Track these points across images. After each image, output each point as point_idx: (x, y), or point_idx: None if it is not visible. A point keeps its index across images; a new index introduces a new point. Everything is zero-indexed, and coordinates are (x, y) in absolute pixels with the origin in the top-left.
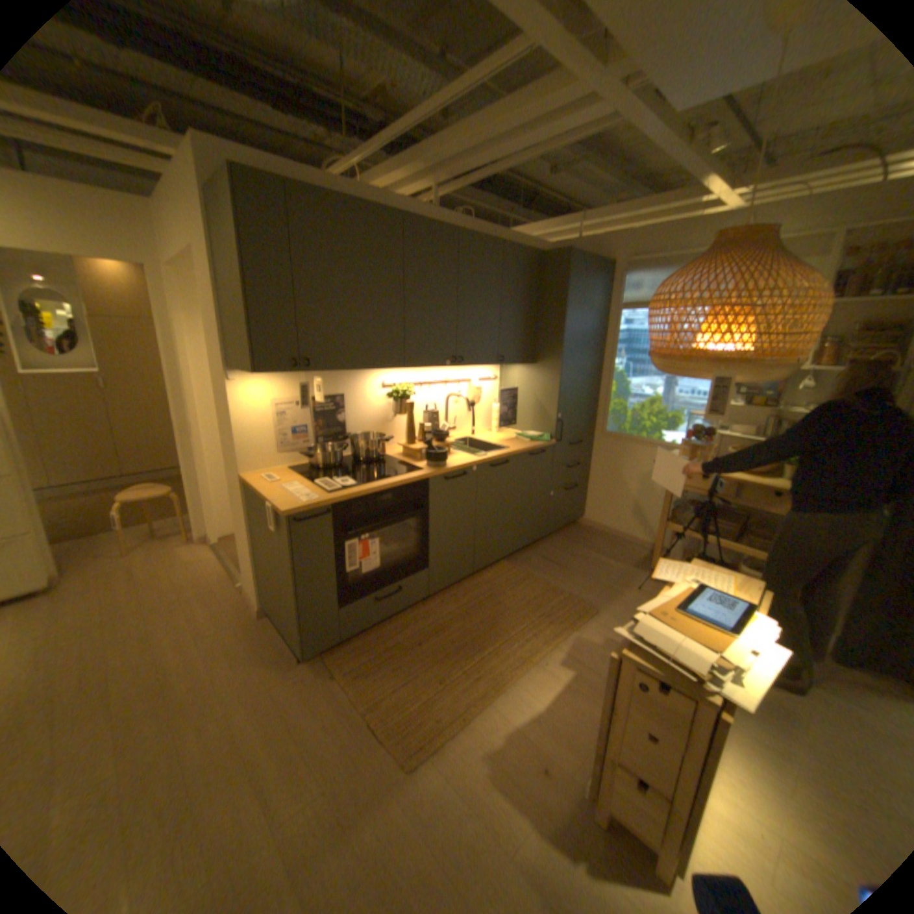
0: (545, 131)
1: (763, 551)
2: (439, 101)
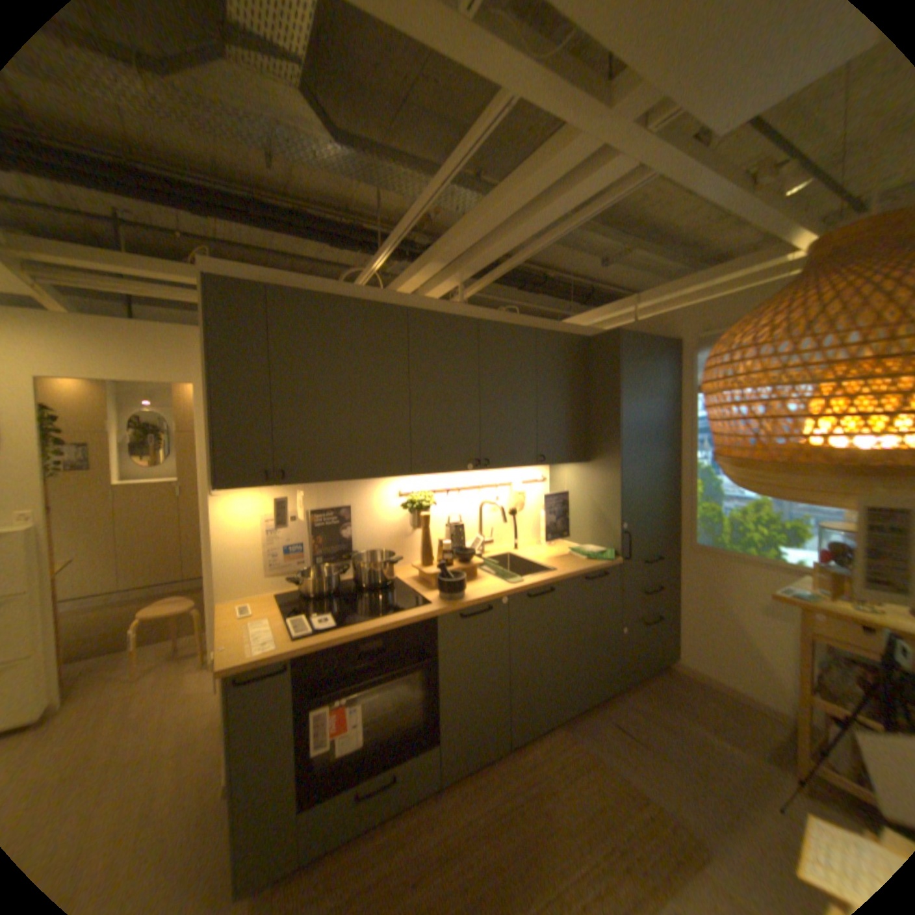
0: (560, 203)
1: None
2: (431, 189)
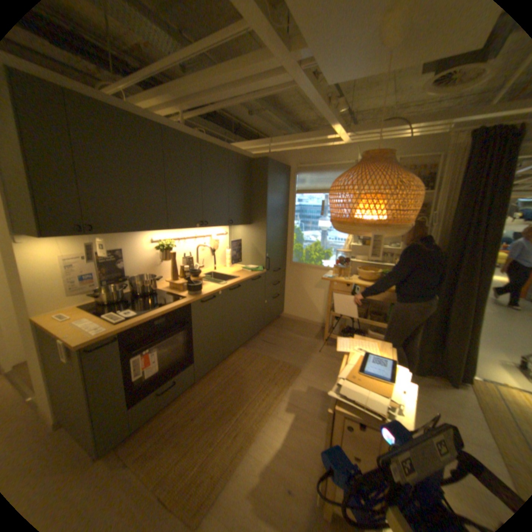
0: (253, 86)
1: (378, 322)
2: (185, 54)
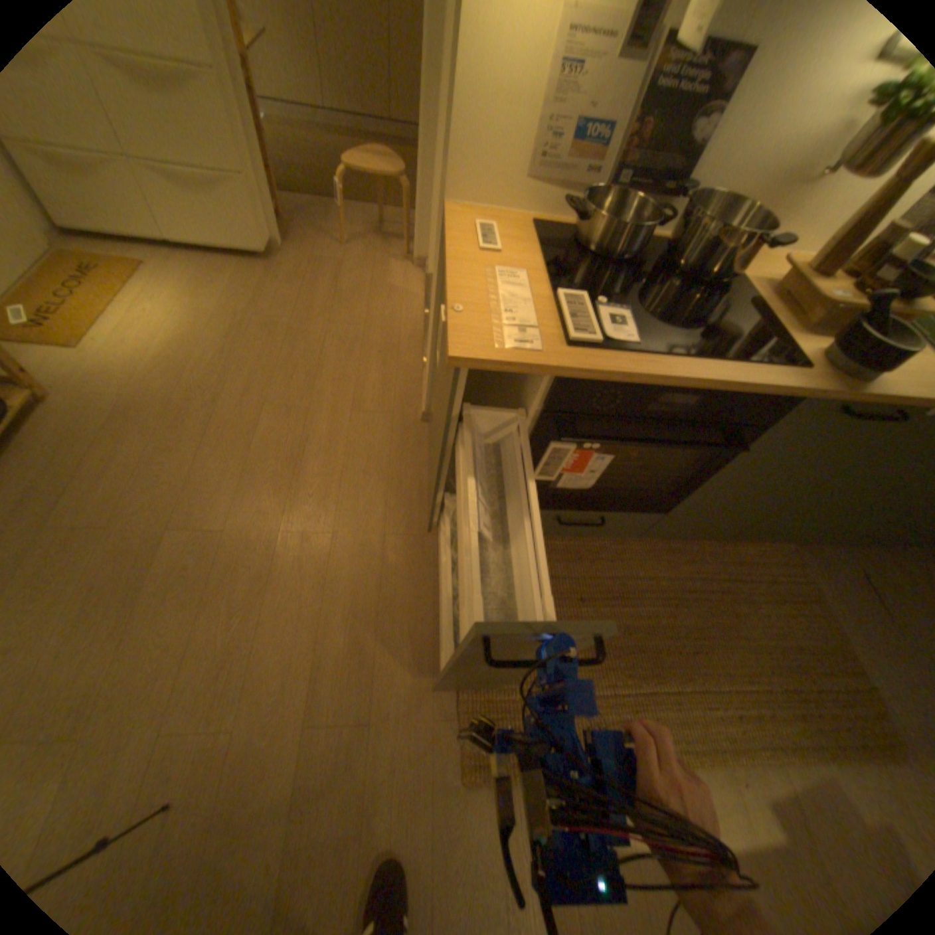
0: None
1: None
2: None
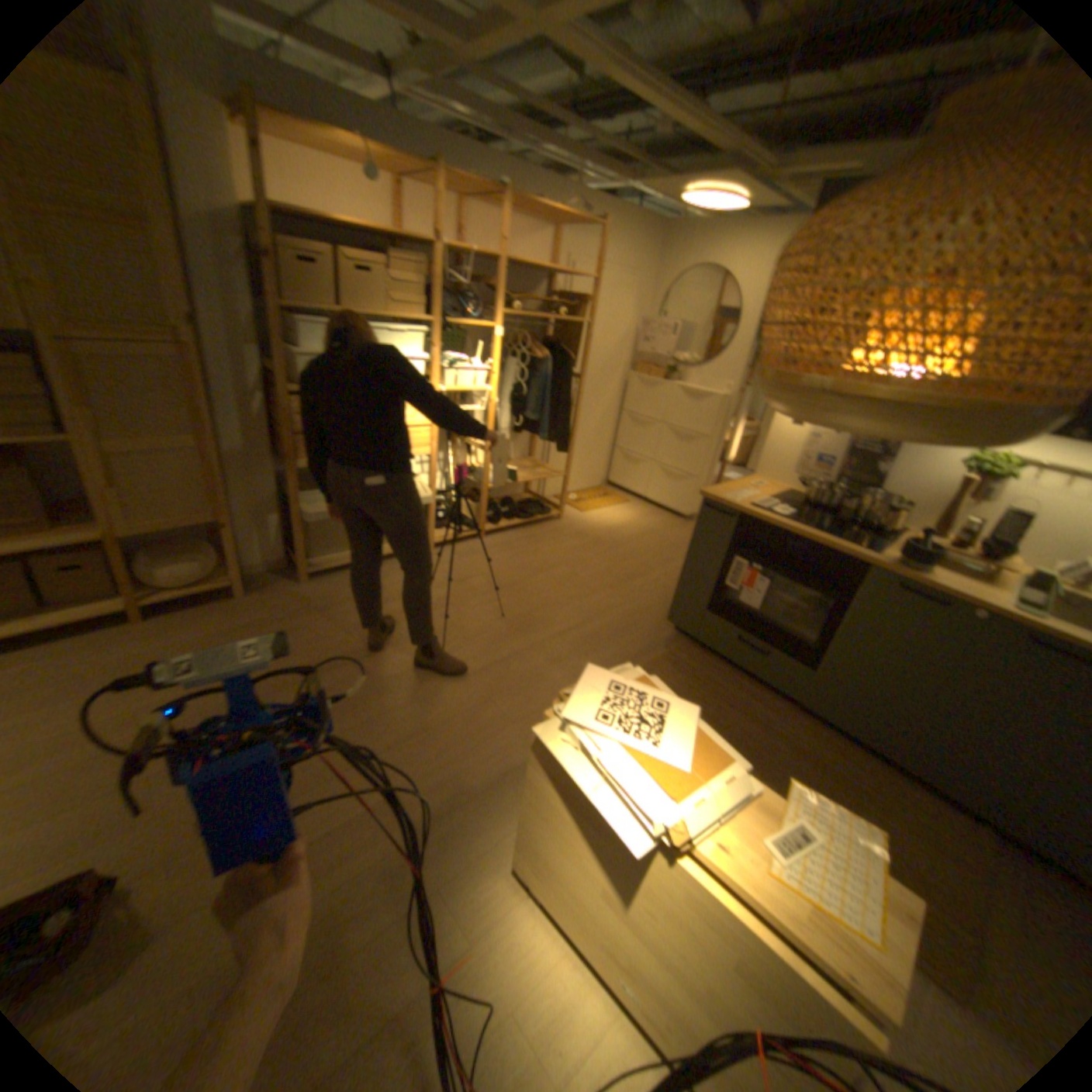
0: None
1: None
2: None
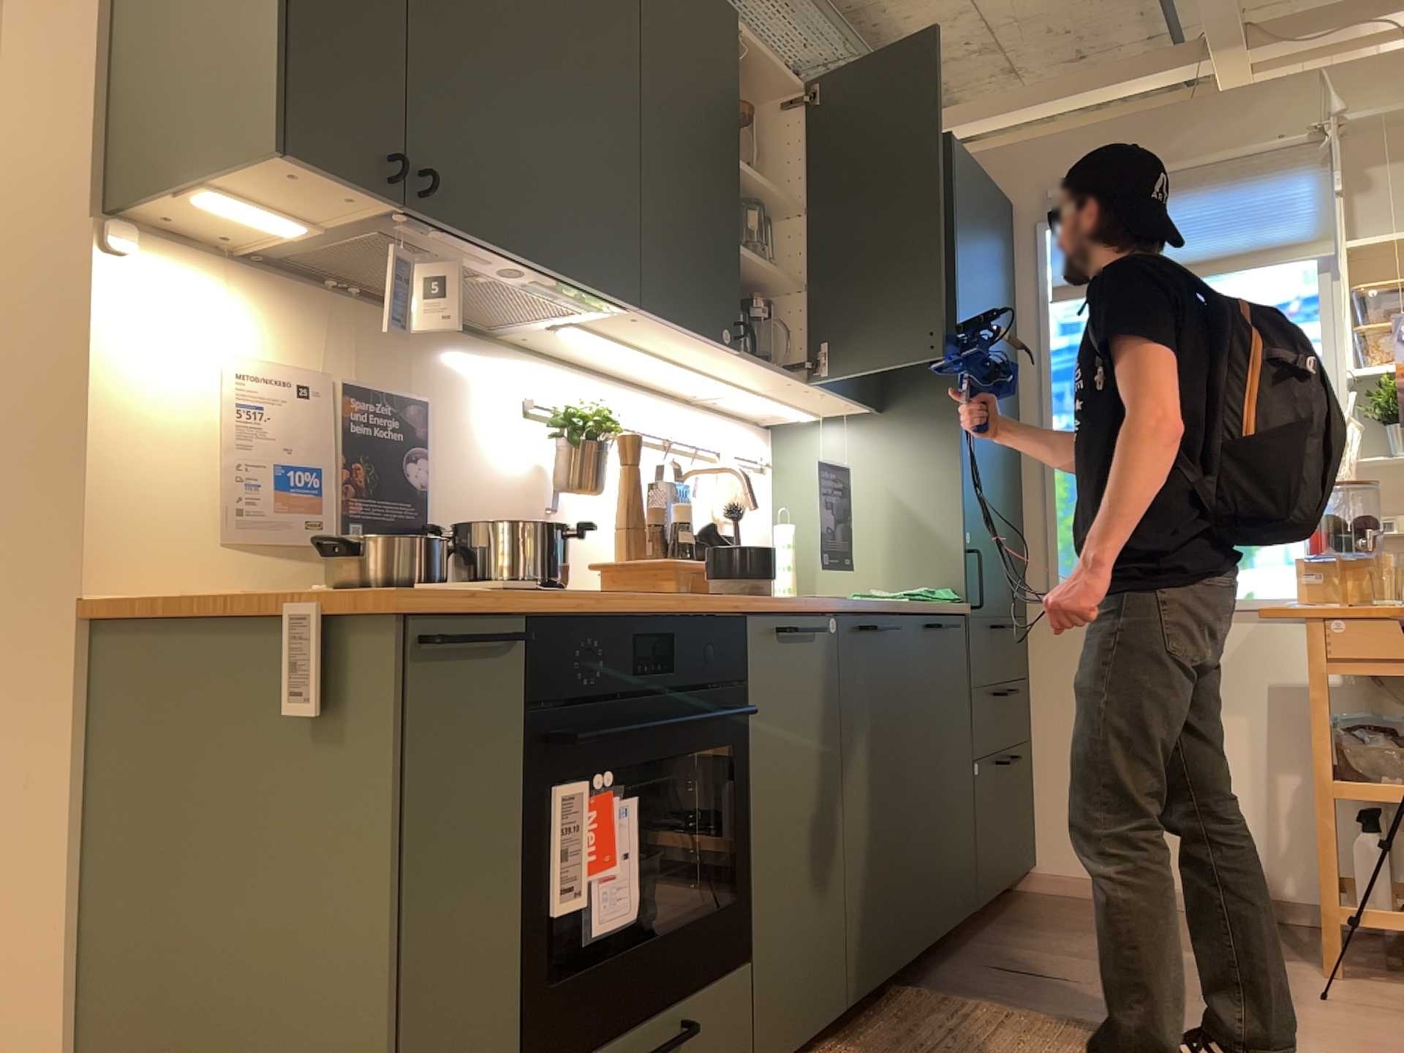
0: None
1: None
2: None
